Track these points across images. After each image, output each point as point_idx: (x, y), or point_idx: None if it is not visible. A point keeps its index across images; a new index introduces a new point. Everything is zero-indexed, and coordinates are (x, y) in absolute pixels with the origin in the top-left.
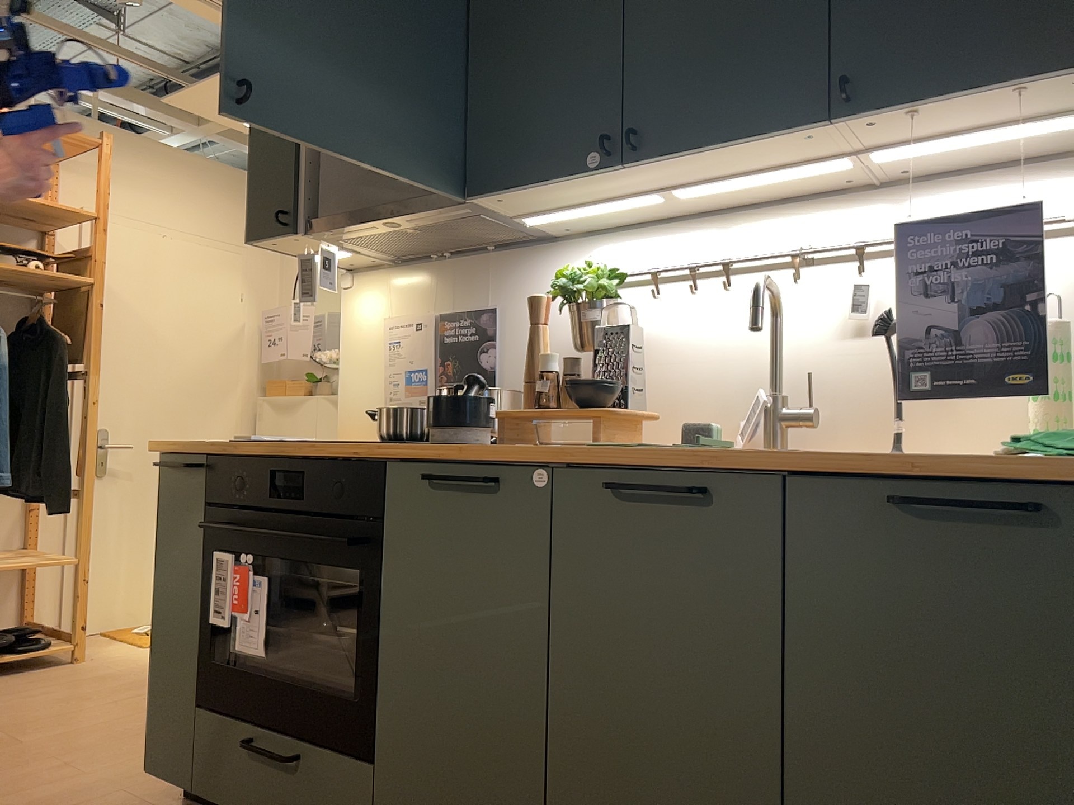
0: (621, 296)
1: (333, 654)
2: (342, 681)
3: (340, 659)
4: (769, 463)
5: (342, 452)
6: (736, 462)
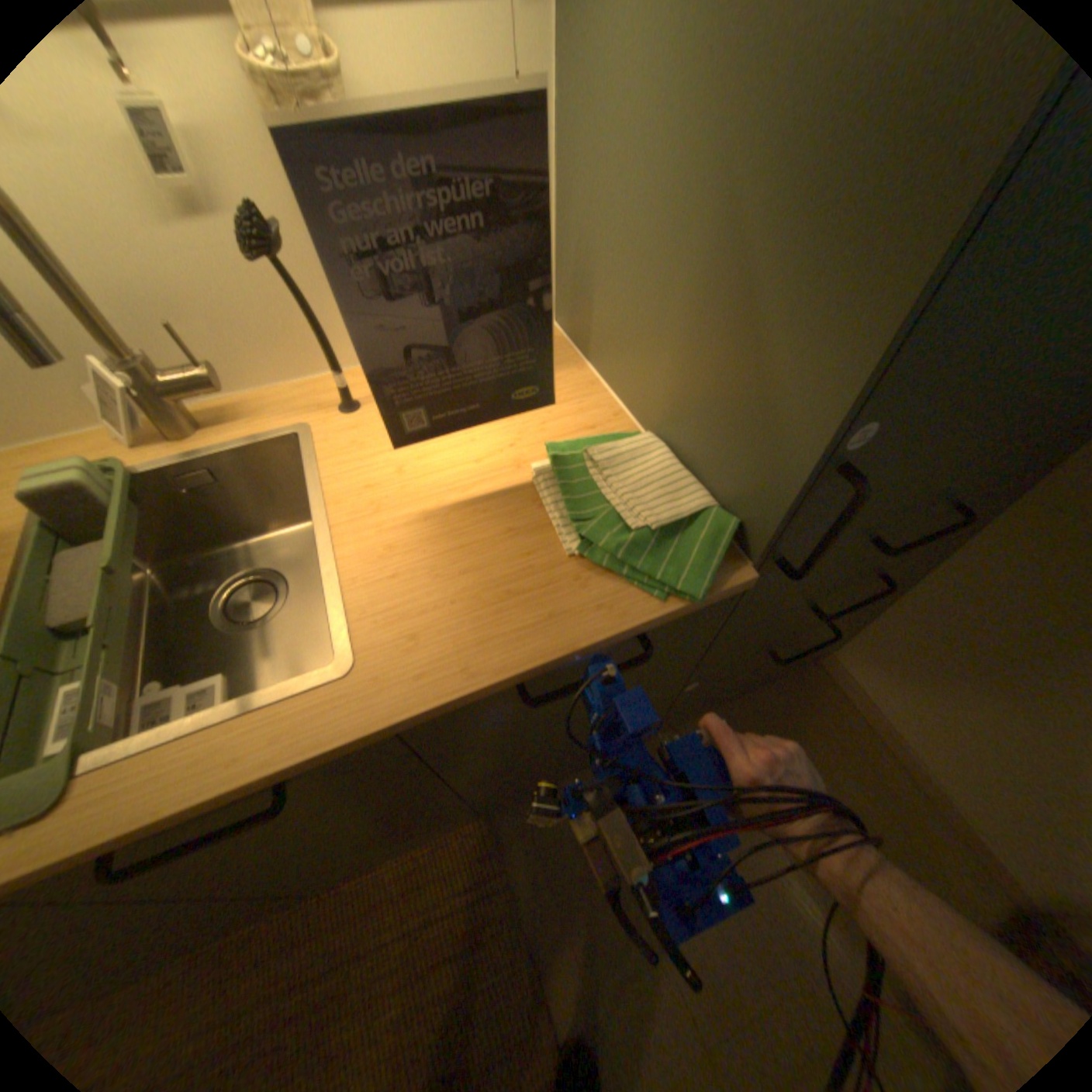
0: None
1: None
2: None
3: None
4: (360, 747)
5: None
6: (307, 767)
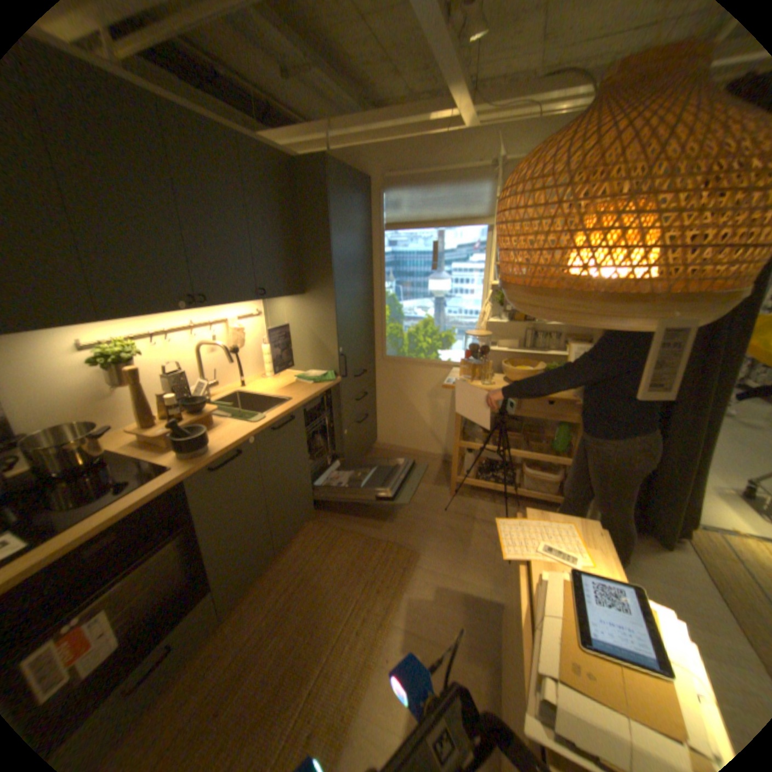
0: (124, 354)
1: (152, 595)
2: (155, 602)
3: (152, 595)
4: (301, 404)
5: (143, 497)
6: (296, 407)
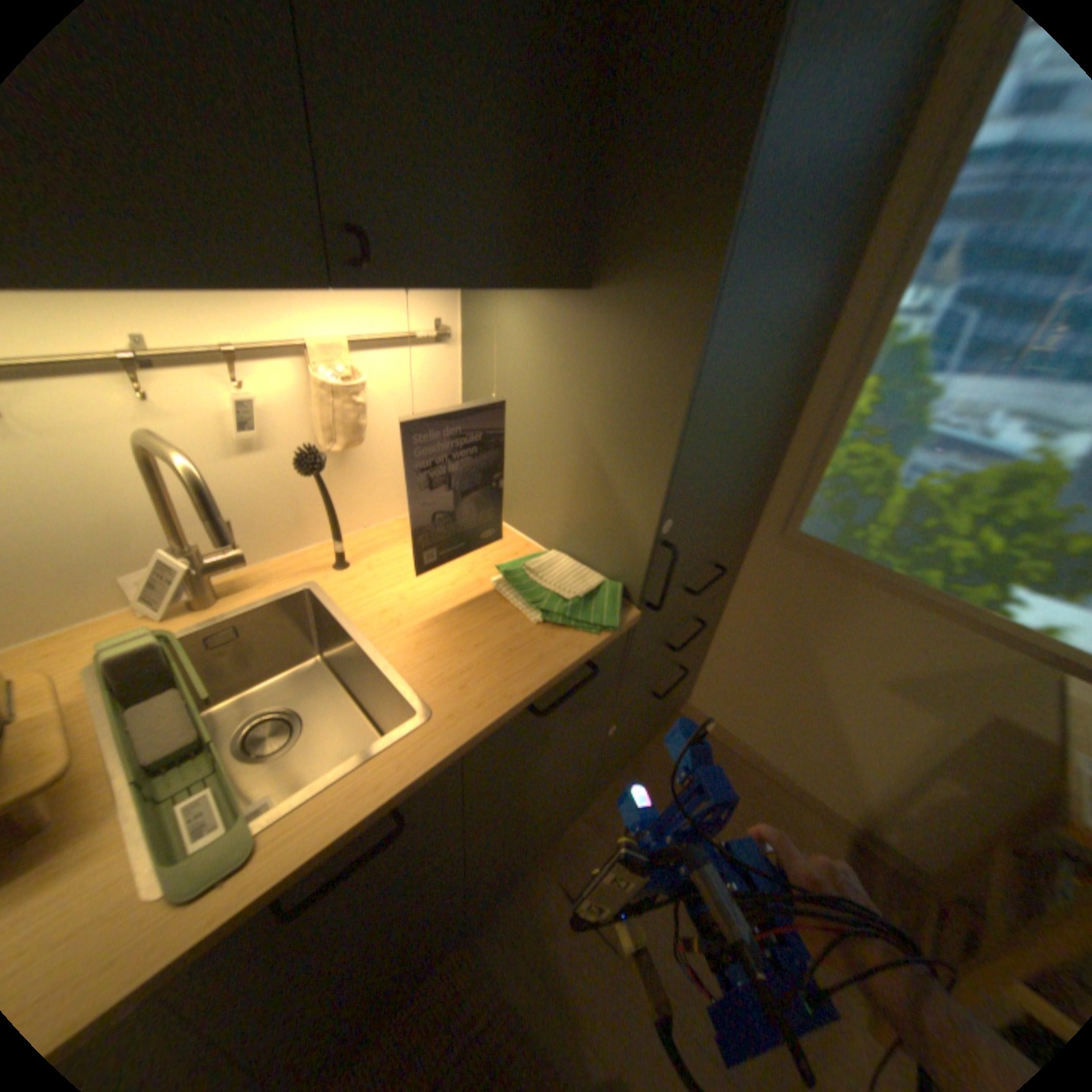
0: None
1: None
2: None
3: None
4: (455, 757)
5: None
6: (425, 778)
